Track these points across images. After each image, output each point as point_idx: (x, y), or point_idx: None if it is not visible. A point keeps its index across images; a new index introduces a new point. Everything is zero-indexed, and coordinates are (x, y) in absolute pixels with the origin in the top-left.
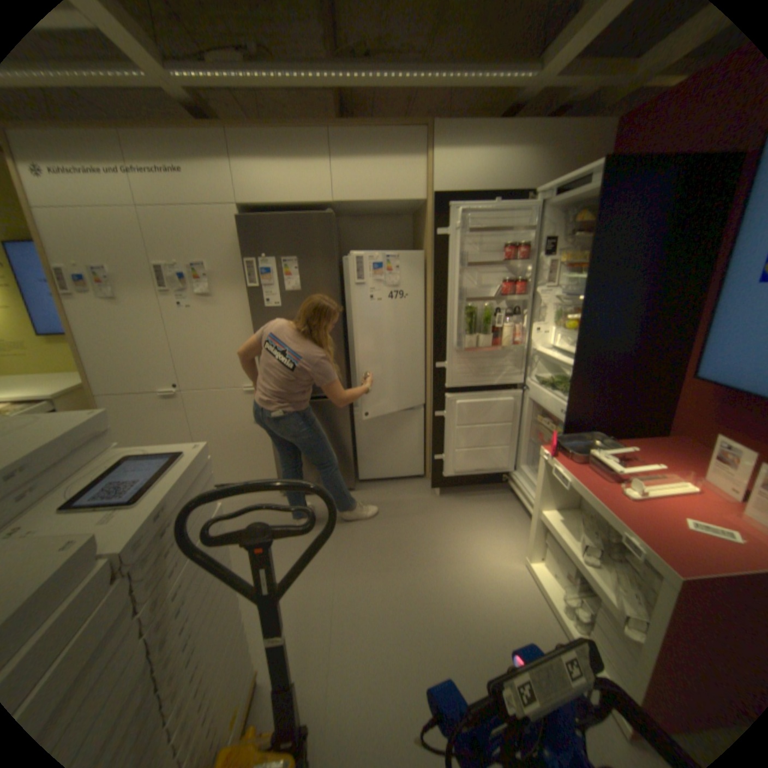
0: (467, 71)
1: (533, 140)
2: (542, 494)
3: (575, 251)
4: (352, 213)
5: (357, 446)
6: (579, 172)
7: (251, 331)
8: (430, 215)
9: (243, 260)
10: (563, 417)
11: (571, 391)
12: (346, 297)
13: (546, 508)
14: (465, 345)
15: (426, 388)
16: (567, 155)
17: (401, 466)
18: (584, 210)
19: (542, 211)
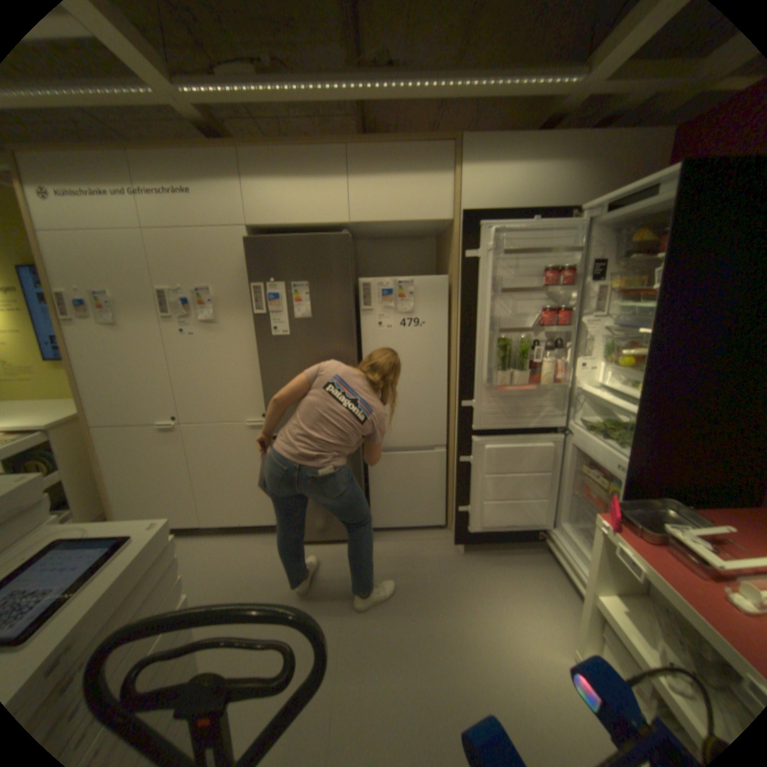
0: (502, 78)
1: (575, 153)
2: (599, 576)
3: (631, 275)
4: (370, 235)
5: (370, 490)
6: (641, 182)
7: (257, 361)
8: (457, 236)
9: (249, 284)
10: (620, 474)
11: (633, 444)
12: (361, 325)
13: (605, 596)
14: (496, 381)
15: (448, 427)
16: (614, 169)
17: (419, 514)
18: (643, 228)
19: (587, 230)
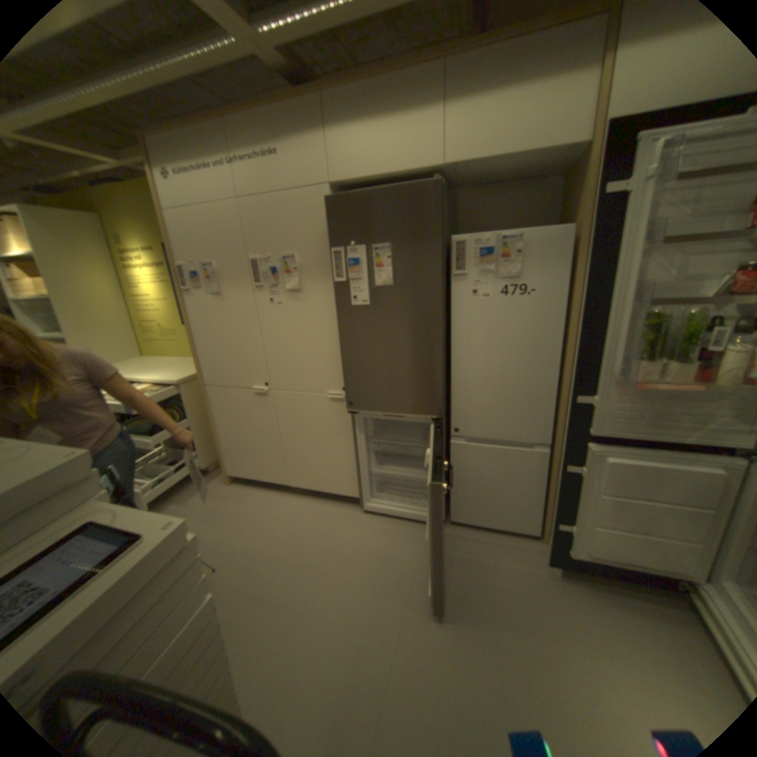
0: None
1: None
2: None
3: None
4: (472, 180)
5: (451, 481)
6: None
7: (338, 332)
8: (595, 164)
9: (329, 249)
10: None
11: None
12: (451, 293)
13: None
14: (637, 374)
15: (556, 423)
16: None
17: (507, 518)
18: None
19: None
